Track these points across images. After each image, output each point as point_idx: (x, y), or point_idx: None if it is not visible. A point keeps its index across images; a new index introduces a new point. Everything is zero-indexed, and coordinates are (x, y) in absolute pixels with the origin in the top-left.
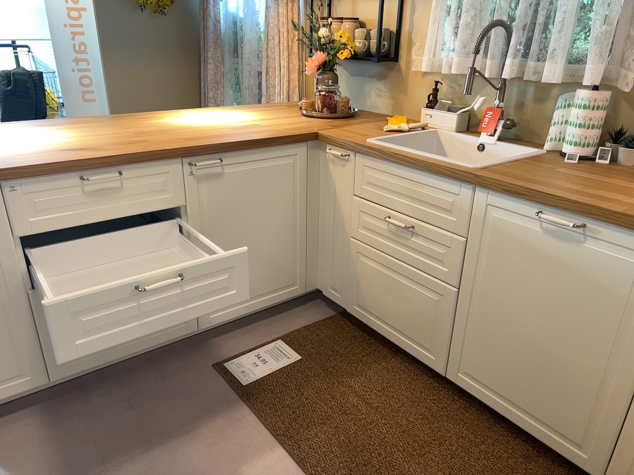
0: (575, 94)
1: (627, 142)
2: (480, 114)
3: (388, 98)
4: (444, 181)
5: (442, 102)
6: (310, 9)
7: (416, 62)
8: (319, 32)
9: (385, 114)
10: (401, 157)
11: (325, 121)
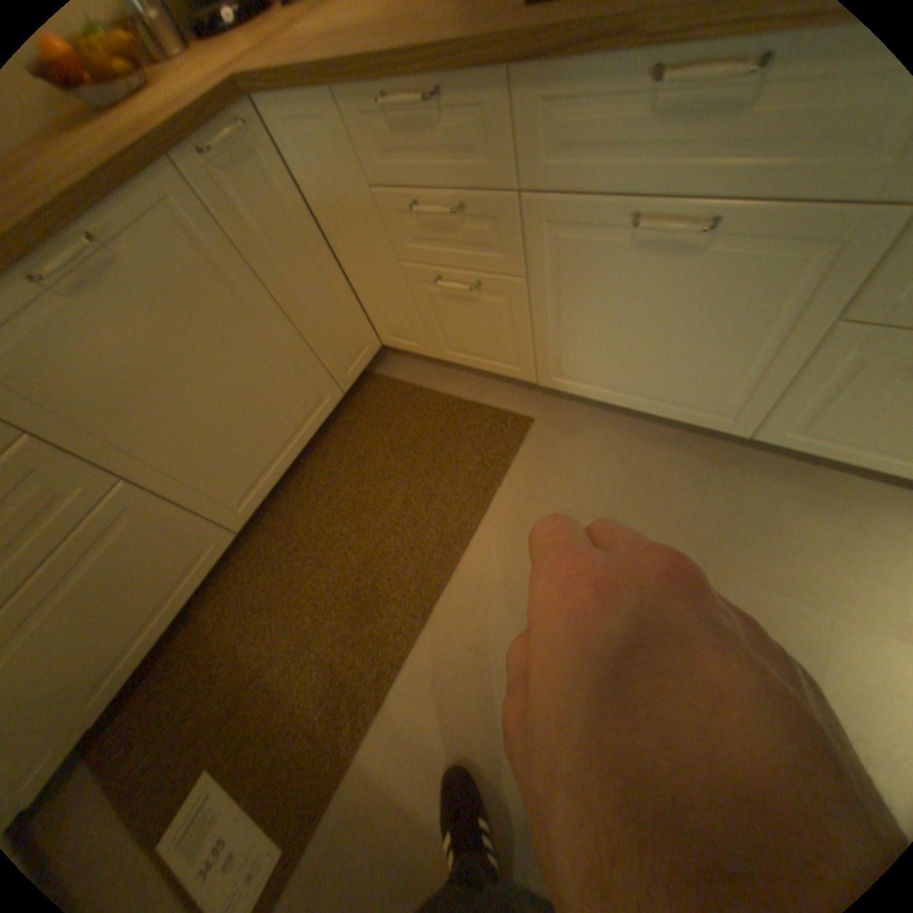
0: None
1: None
2: None
3: None
4: None
5: None
6: None
7: None
8: None
9: None
10: None
11: None
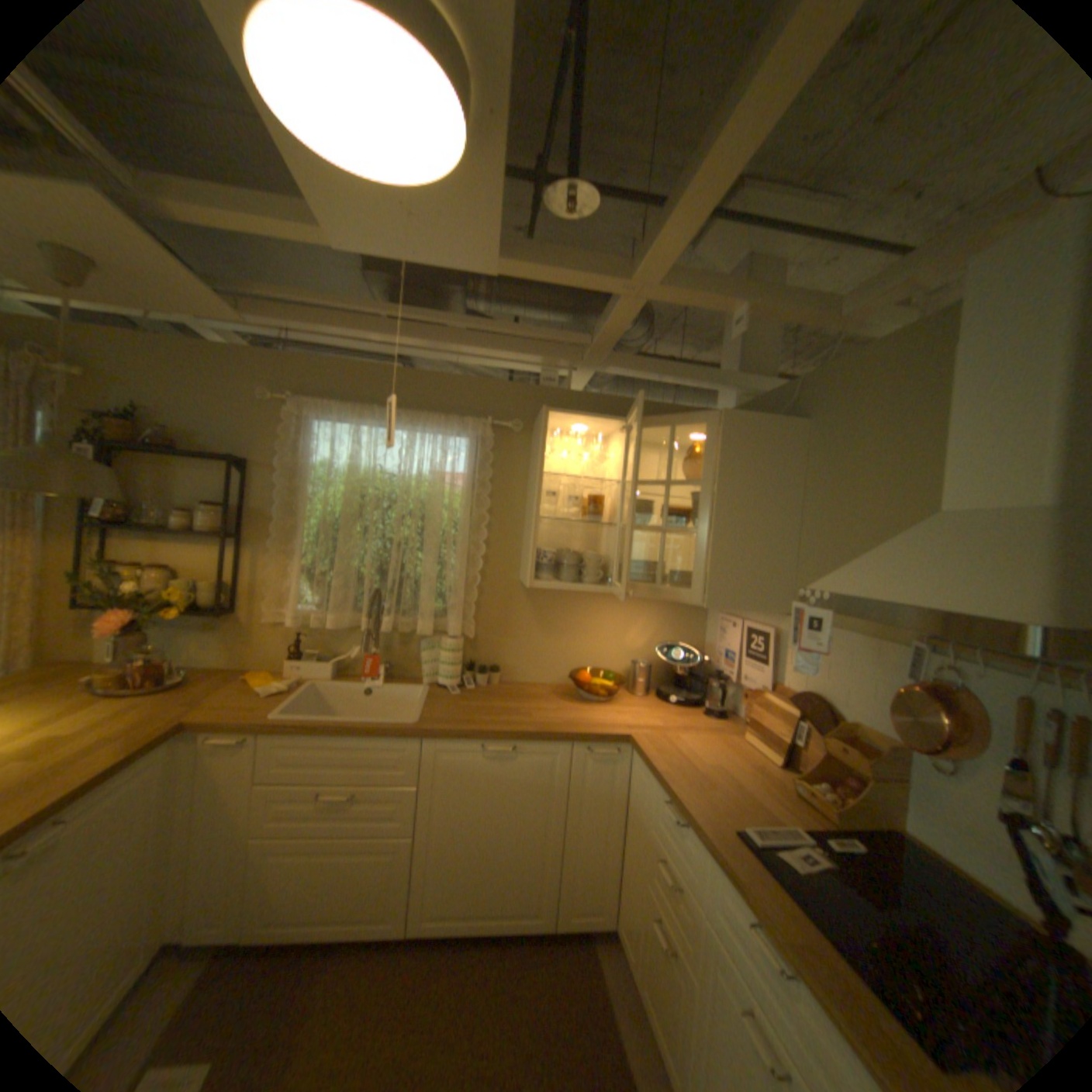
0: (442, 640)
1: (481, 670)
2: (350, 659)
3: (220, 651)
4: (388, 742)
5: (308, 652)
6: (78, 550)
7: (267, 614)
8: (112, 583)
9: (218, 669)
10: (332, 731)
11: (158, 701)
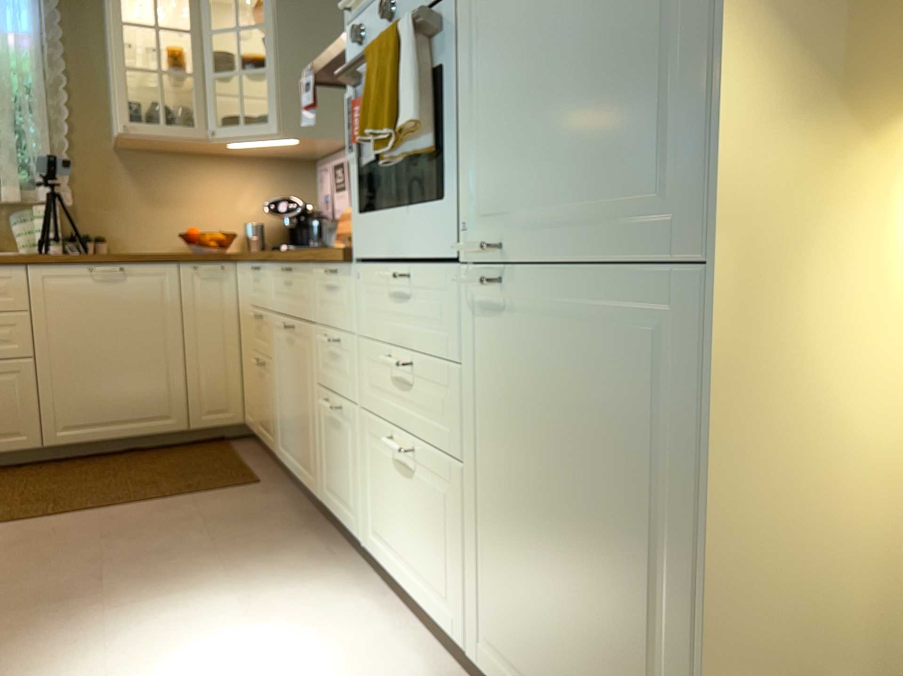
0: (33, 208)
1: (84, 238)
2: None
3: None
4: None
5: None
6: None
7: None
8: None
9: None
10: None
11: None
